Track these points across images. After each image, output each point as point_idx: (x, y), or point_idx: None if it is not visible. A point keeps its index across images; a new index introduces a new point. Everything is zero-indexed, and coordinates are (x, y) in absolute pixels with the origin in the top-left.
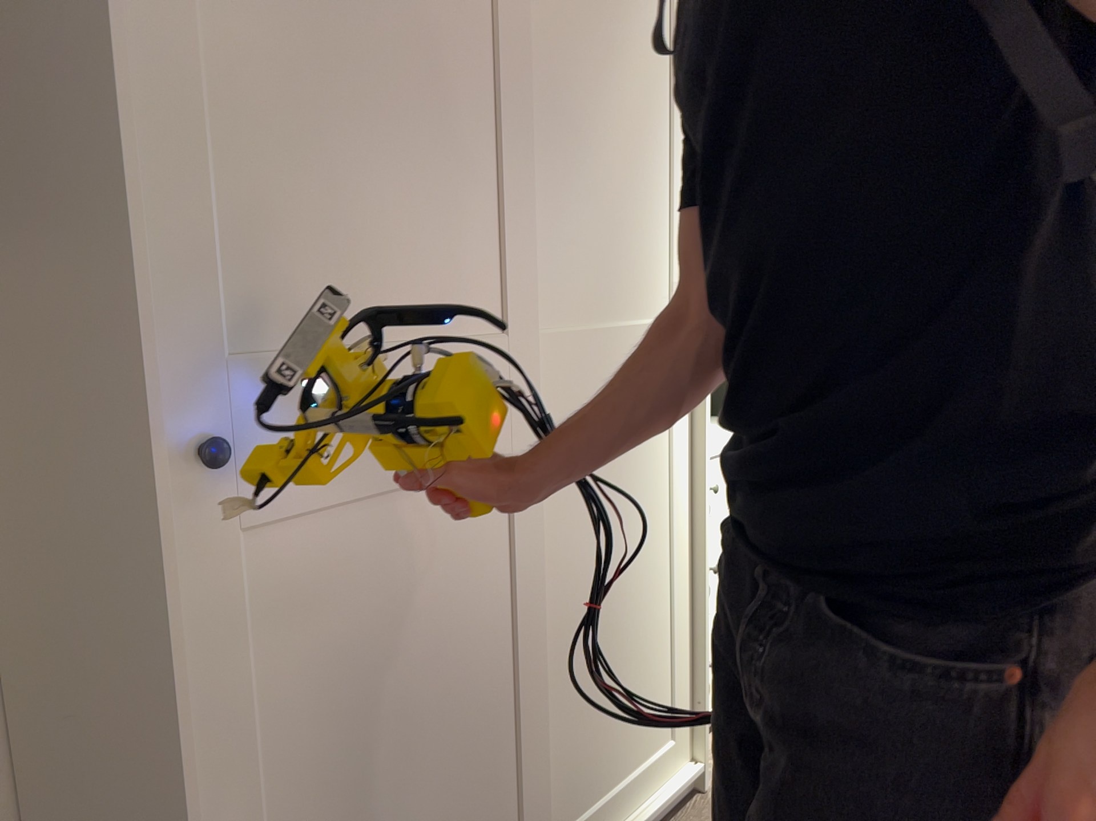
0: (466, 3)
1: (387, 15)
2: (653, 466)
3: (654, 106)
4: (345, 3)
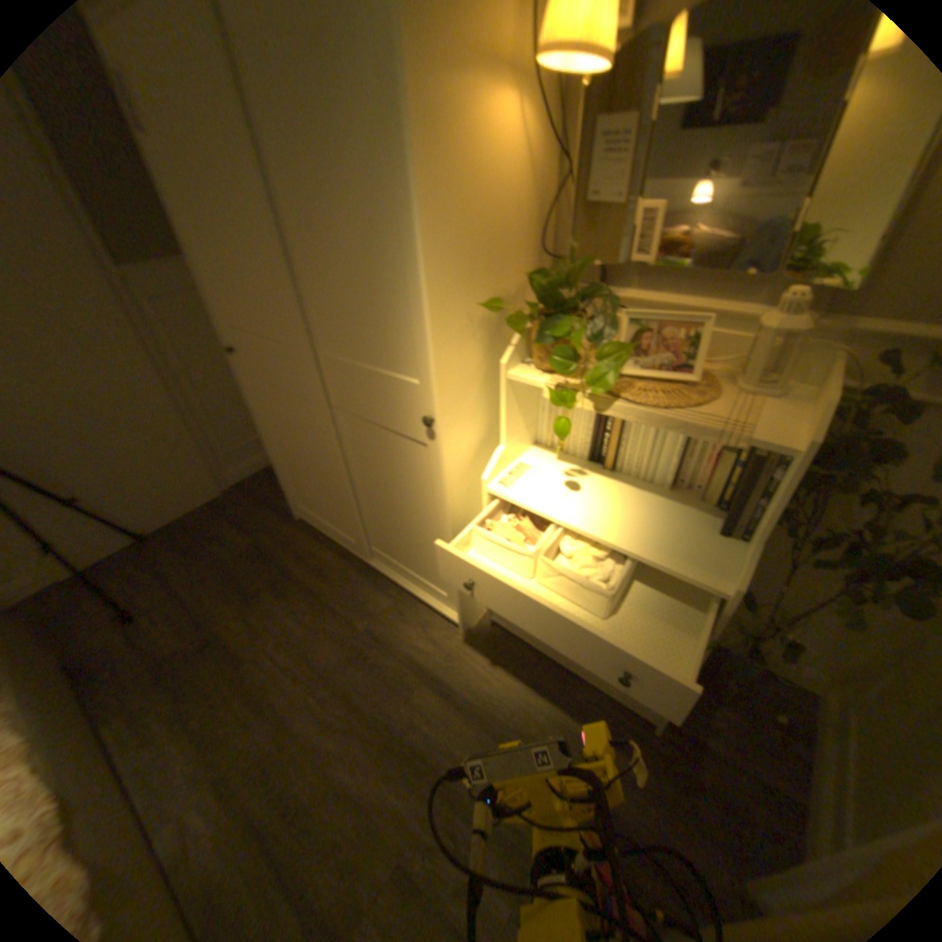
0: (226, 172)
1: (208, 194)
2: (413, 462)
3: (372, 195)
4: (198, 194)
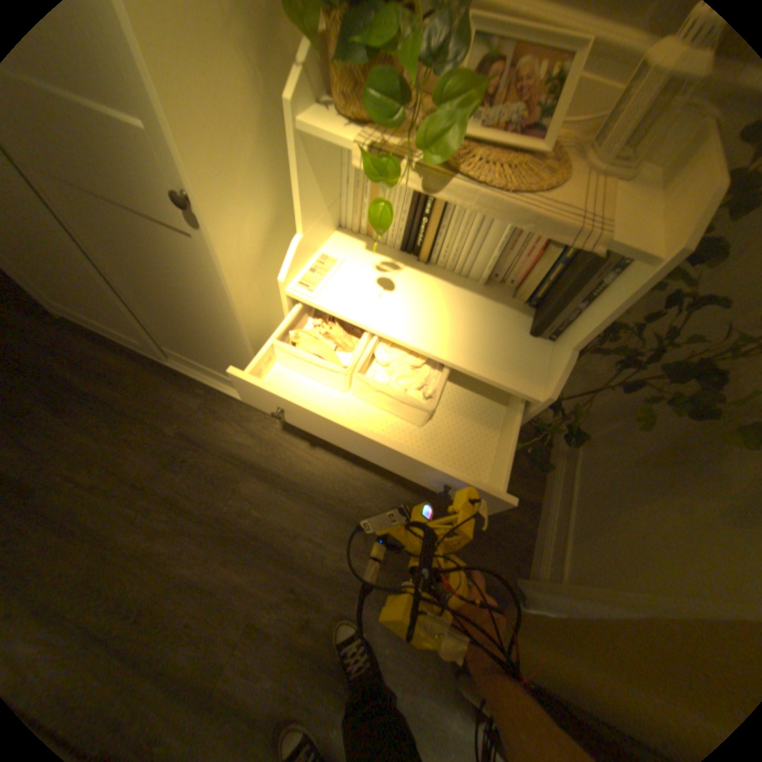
0: None
1: None
2: (182, 258)
3: None
4: None
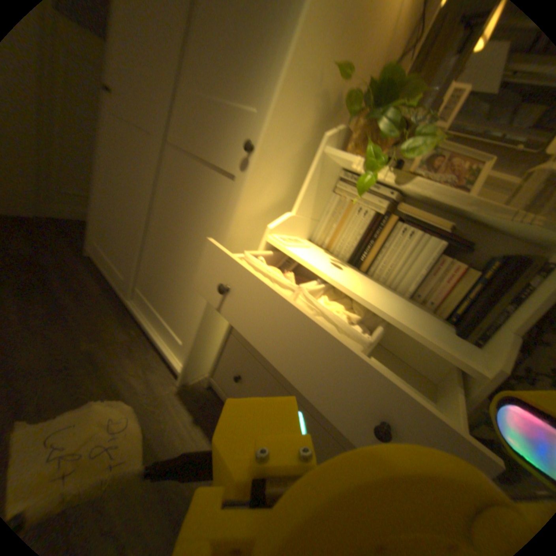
0: None
1: None
2: (212, 197)
3: None
4: None
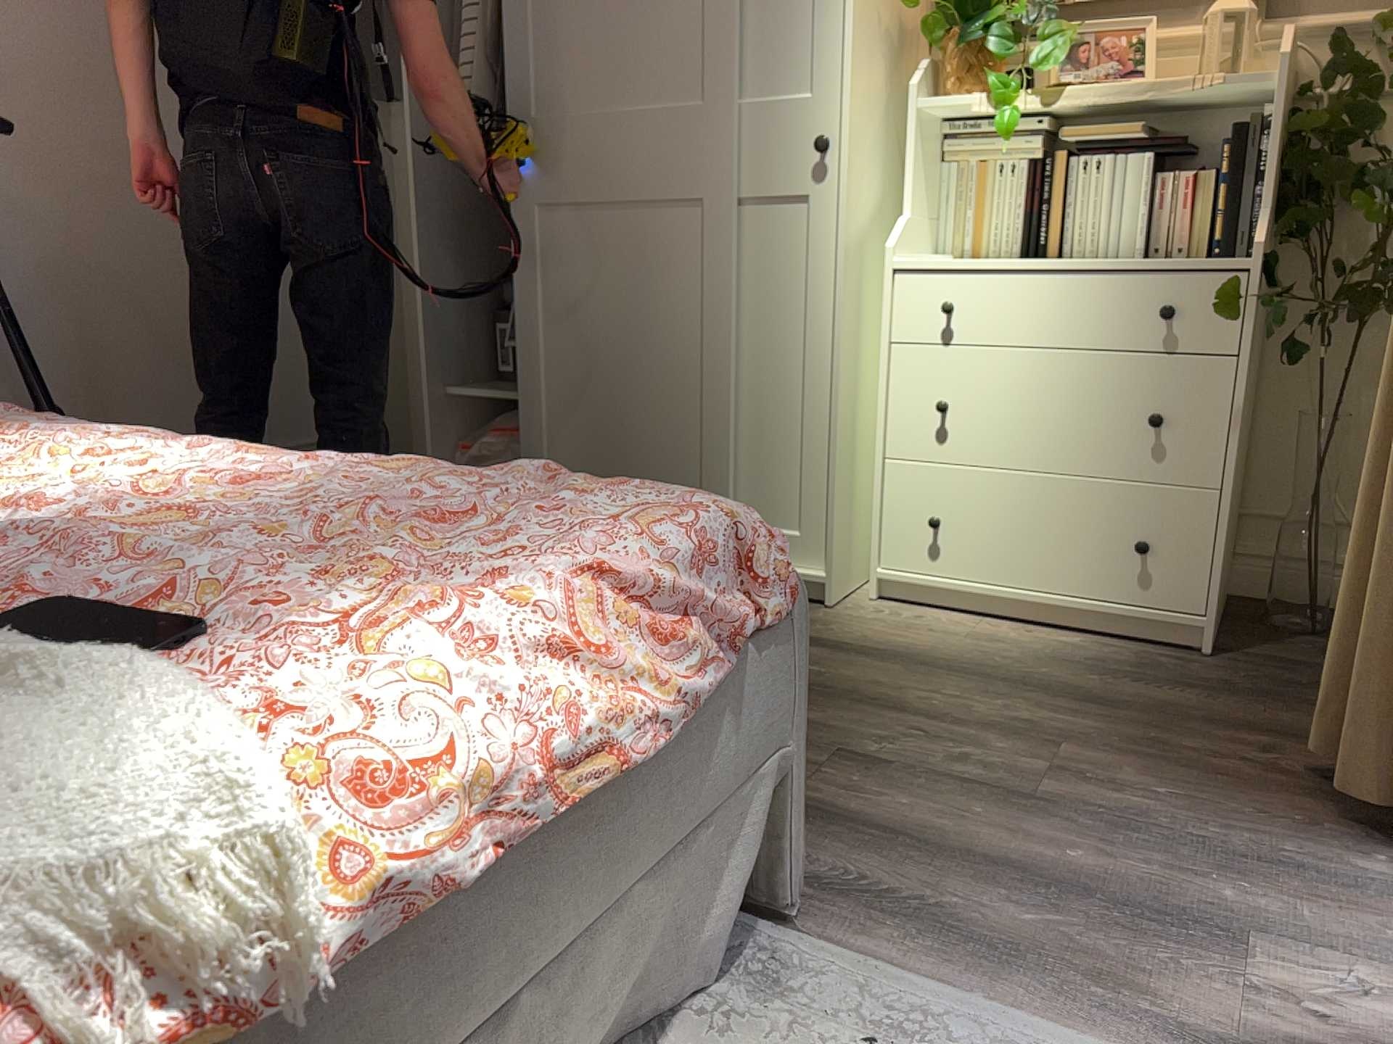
0: None
1: None
2: (777, 245)
3: None
4: None
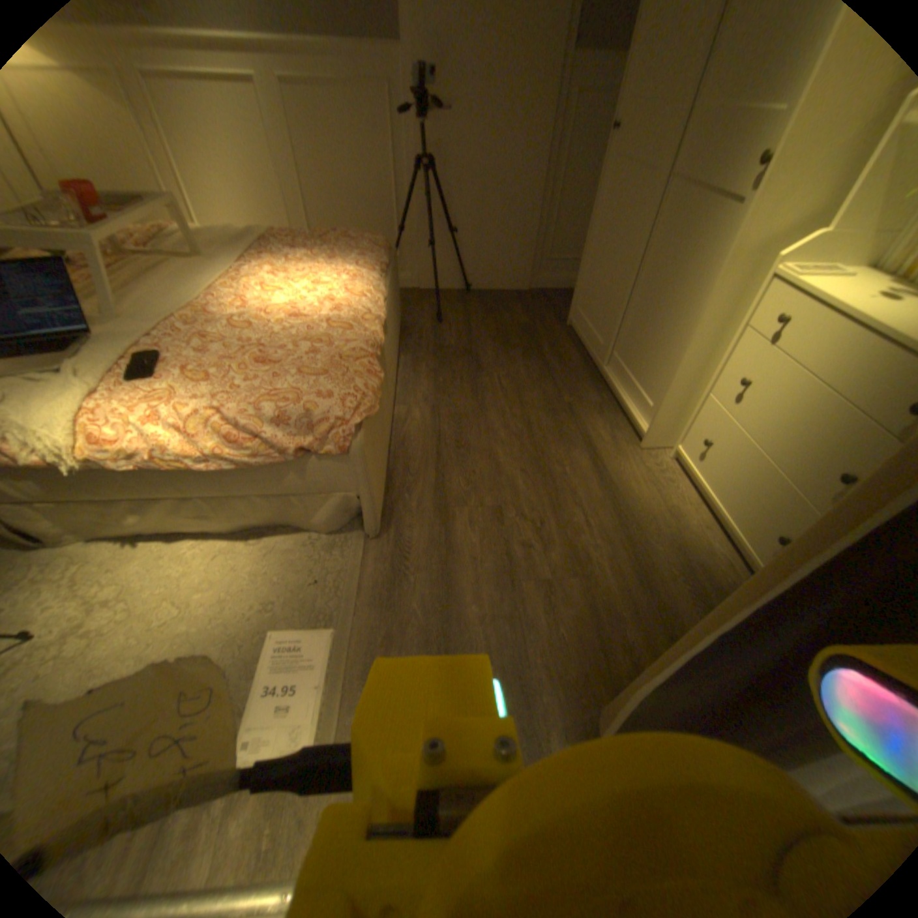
0: None
1: None
2: (718, 230)
3: None
4: None
